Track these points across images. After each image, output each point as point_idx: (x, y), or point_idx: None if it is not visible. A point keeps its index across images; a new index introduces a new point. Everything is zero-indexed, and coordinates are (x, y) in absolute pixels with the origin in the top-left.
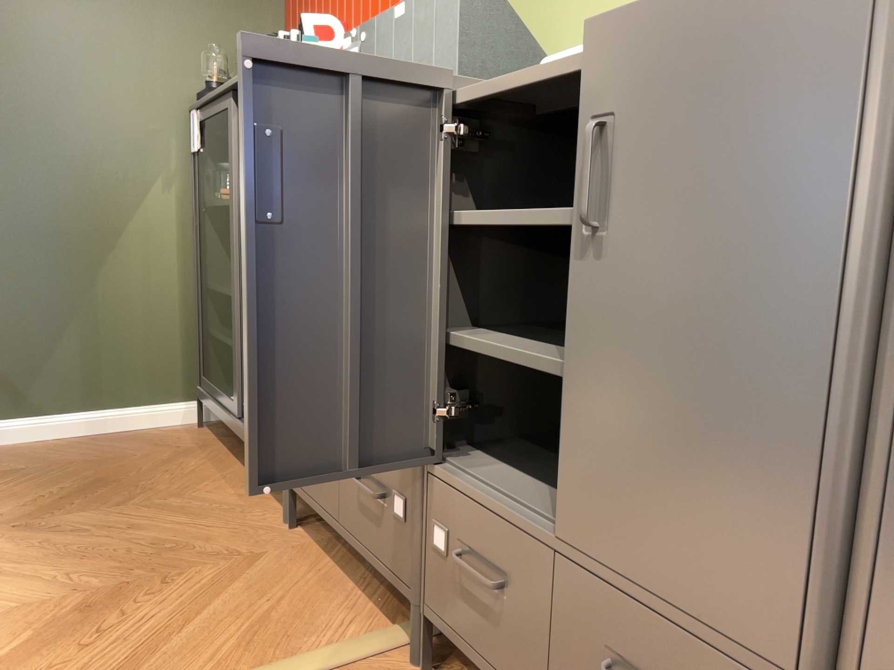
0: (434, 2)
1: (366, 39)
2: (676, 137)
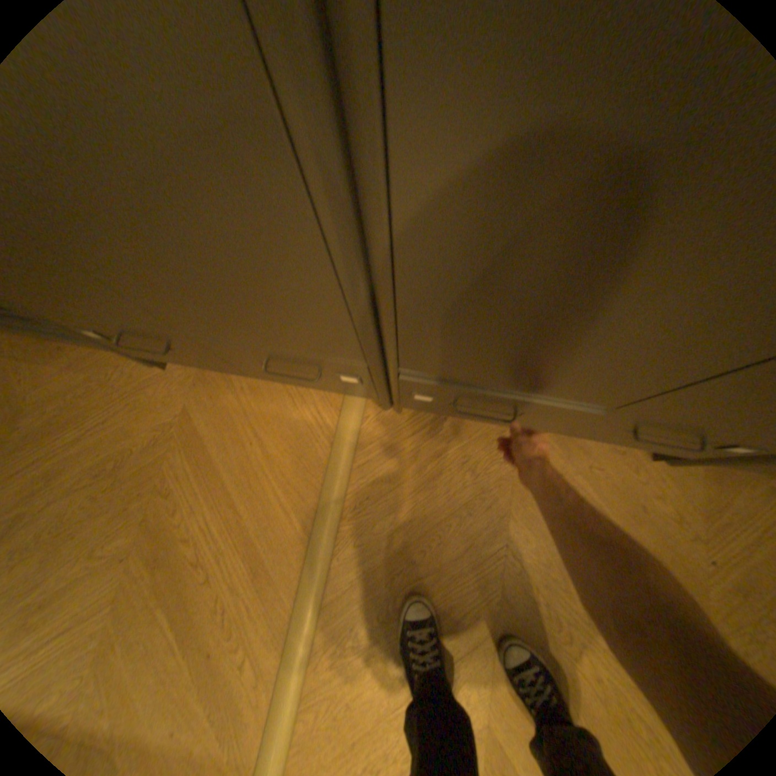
0: None
1: None
2: None
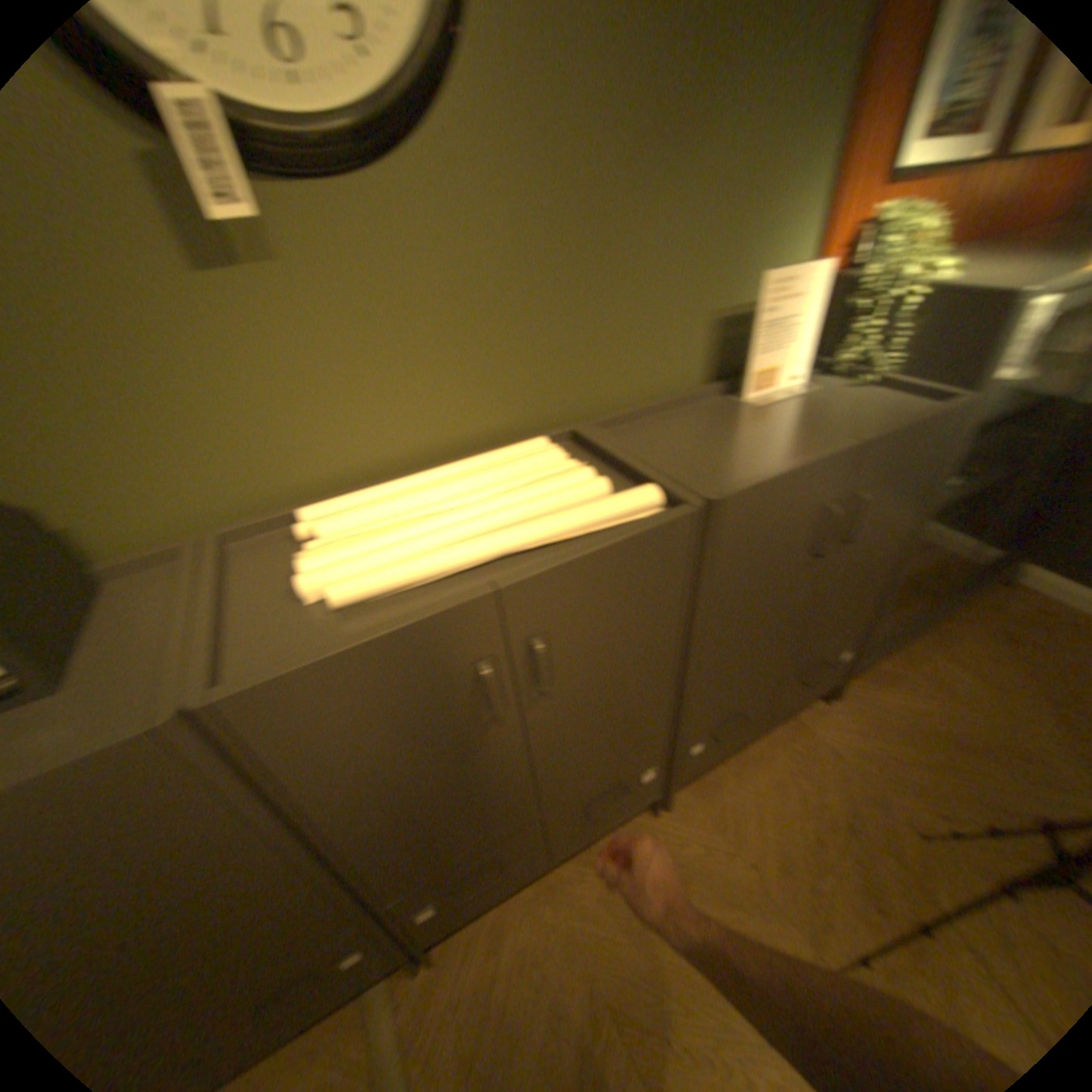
0: None
1: None
2: (599, 623)
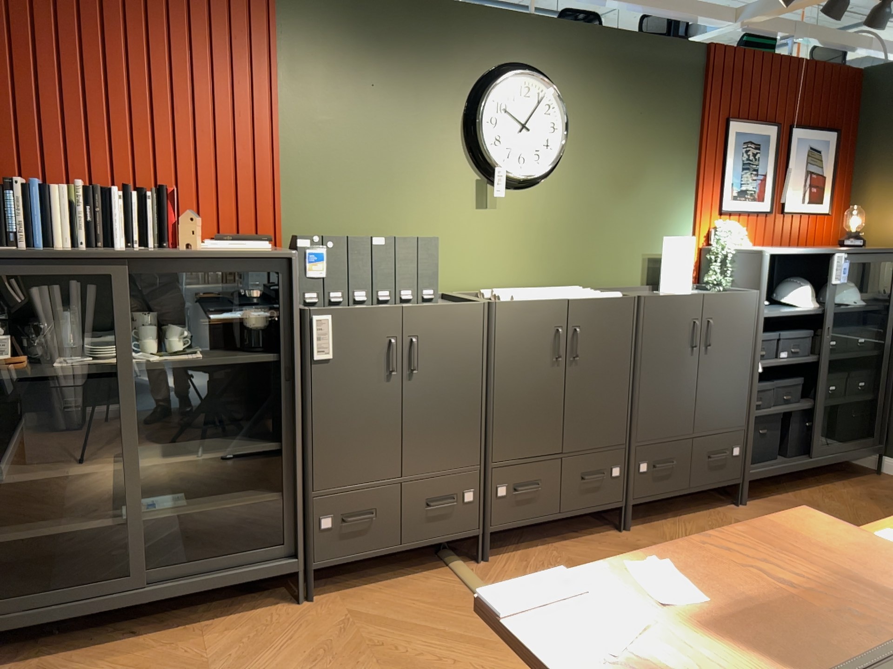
0: (417, 244)
1: (332, 244)
2: (598, 334)
